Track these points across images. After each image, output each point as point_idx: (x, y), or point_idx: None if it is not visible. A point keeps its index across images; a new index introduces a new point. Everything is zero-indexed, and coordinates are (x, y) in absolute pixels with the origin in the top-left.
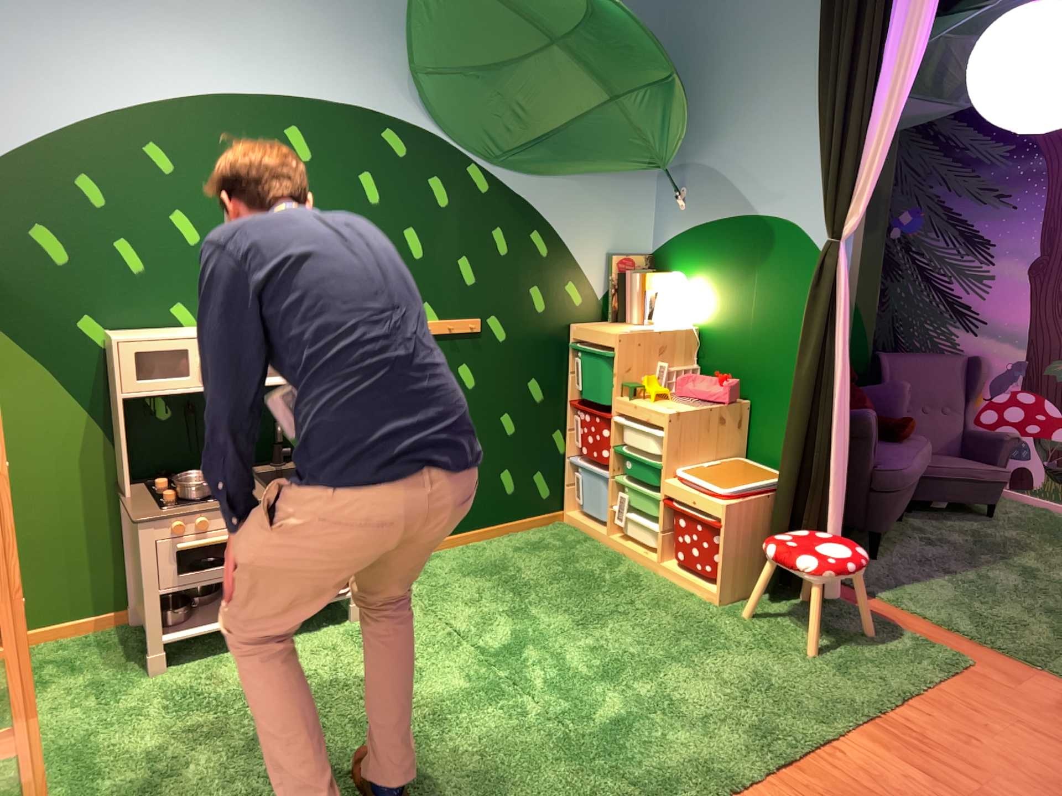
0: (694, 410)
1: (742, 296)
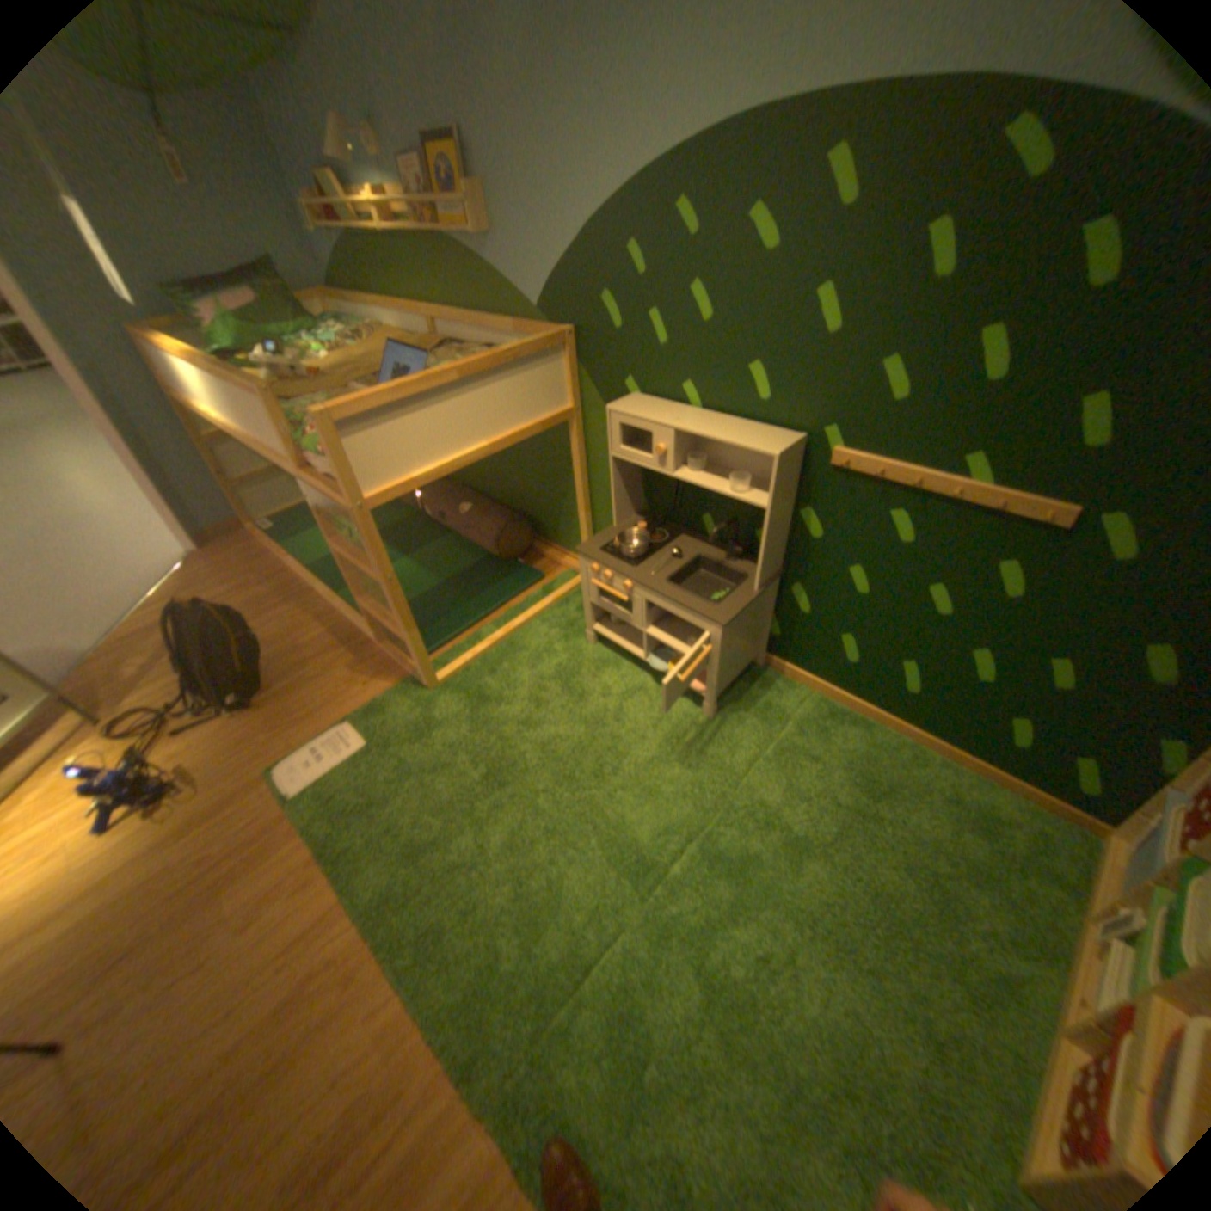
0: None
1: None
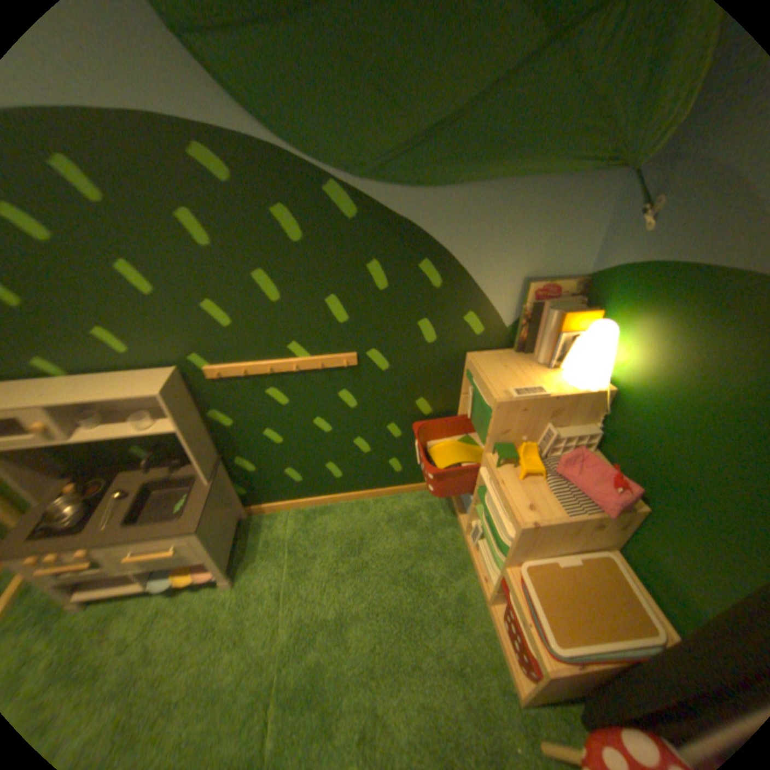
0: (561, 524)
1: (698, 393)
